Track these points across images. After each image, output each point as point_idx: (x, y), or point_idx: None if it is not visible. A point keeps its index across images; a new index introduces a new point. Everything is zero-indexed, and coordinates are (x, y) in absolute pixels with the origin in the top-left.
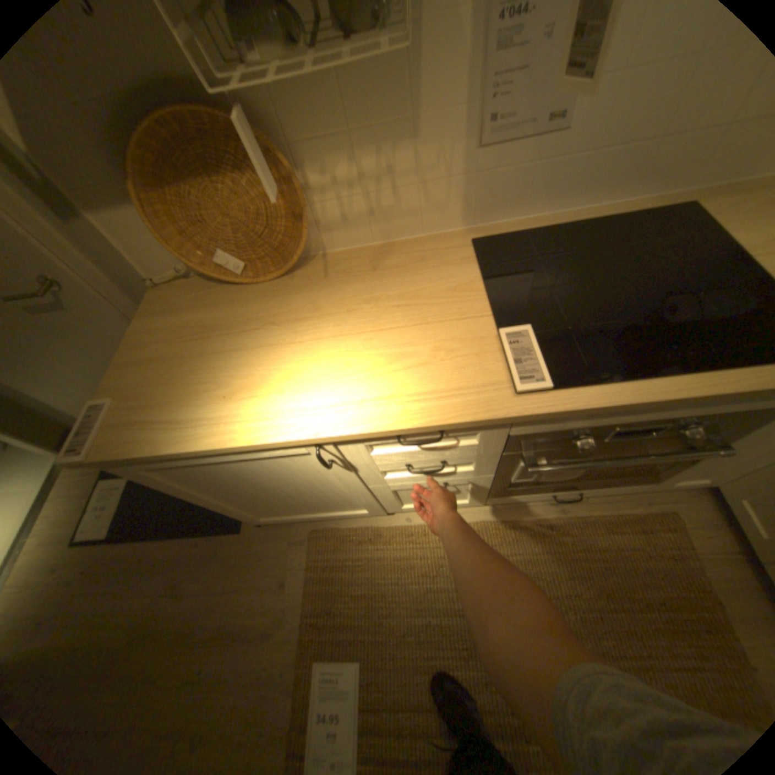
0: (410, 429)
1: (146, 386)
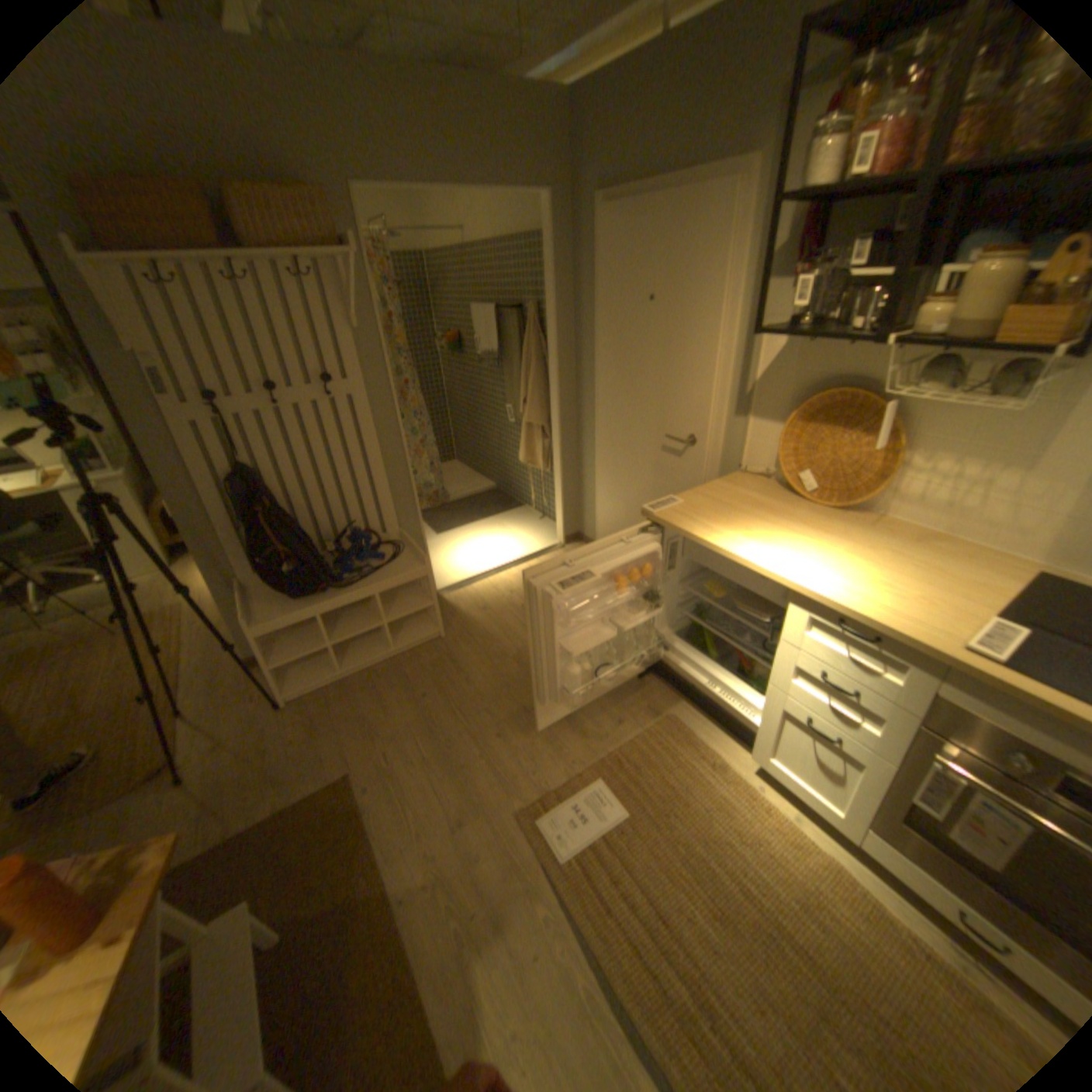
0: (854, 615)
1: (704, 507)
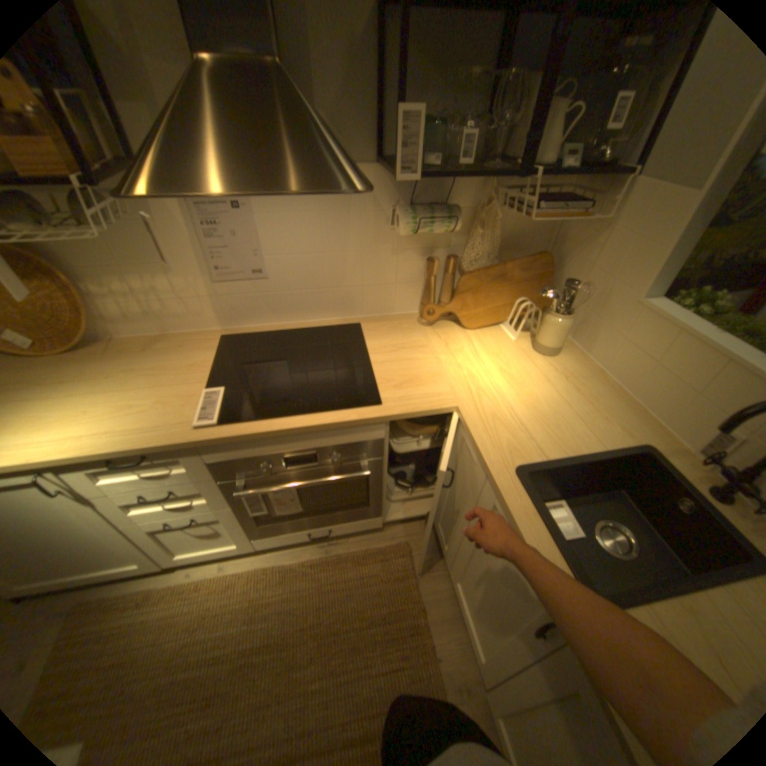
0: (110, 454)
1: None
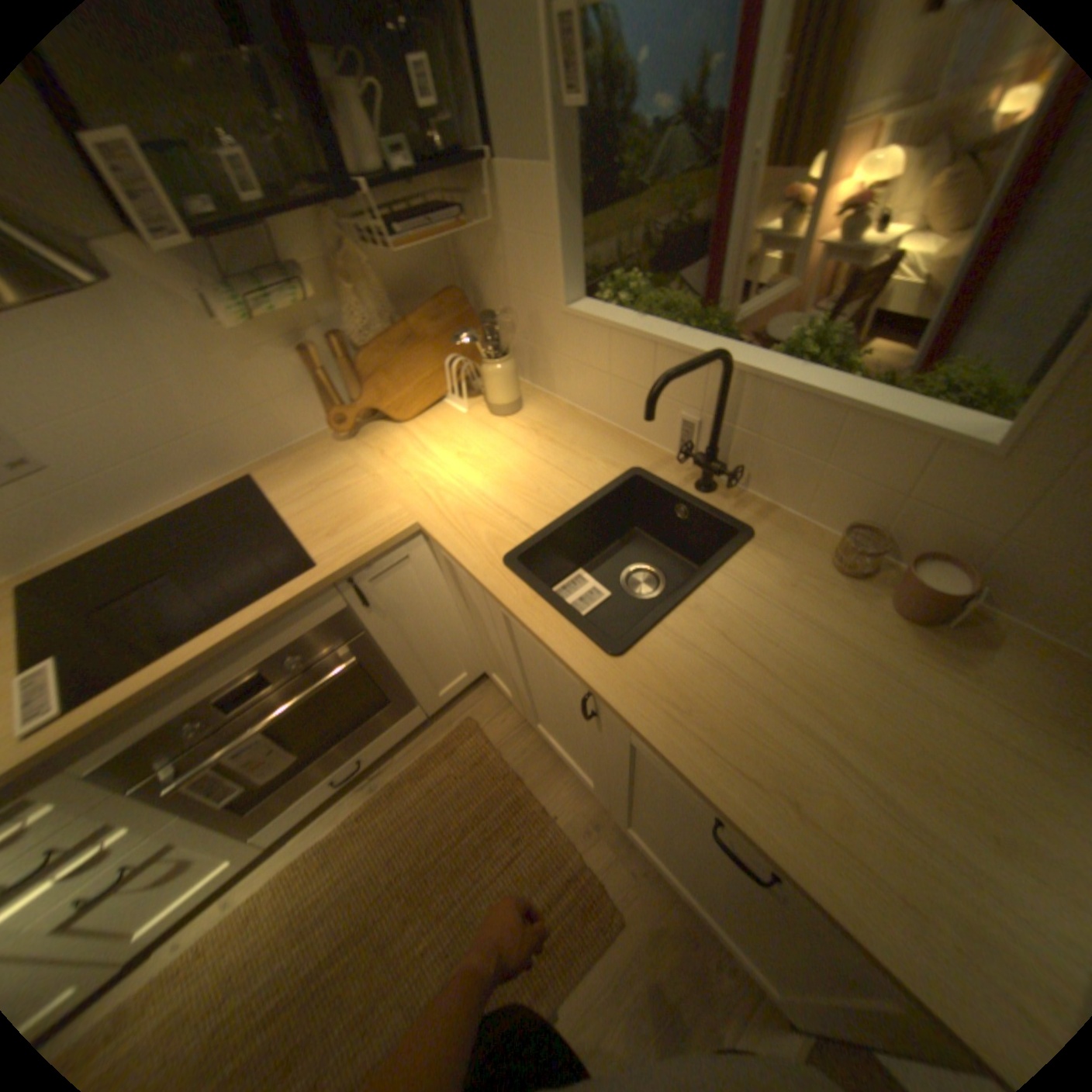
0: None
1: None
